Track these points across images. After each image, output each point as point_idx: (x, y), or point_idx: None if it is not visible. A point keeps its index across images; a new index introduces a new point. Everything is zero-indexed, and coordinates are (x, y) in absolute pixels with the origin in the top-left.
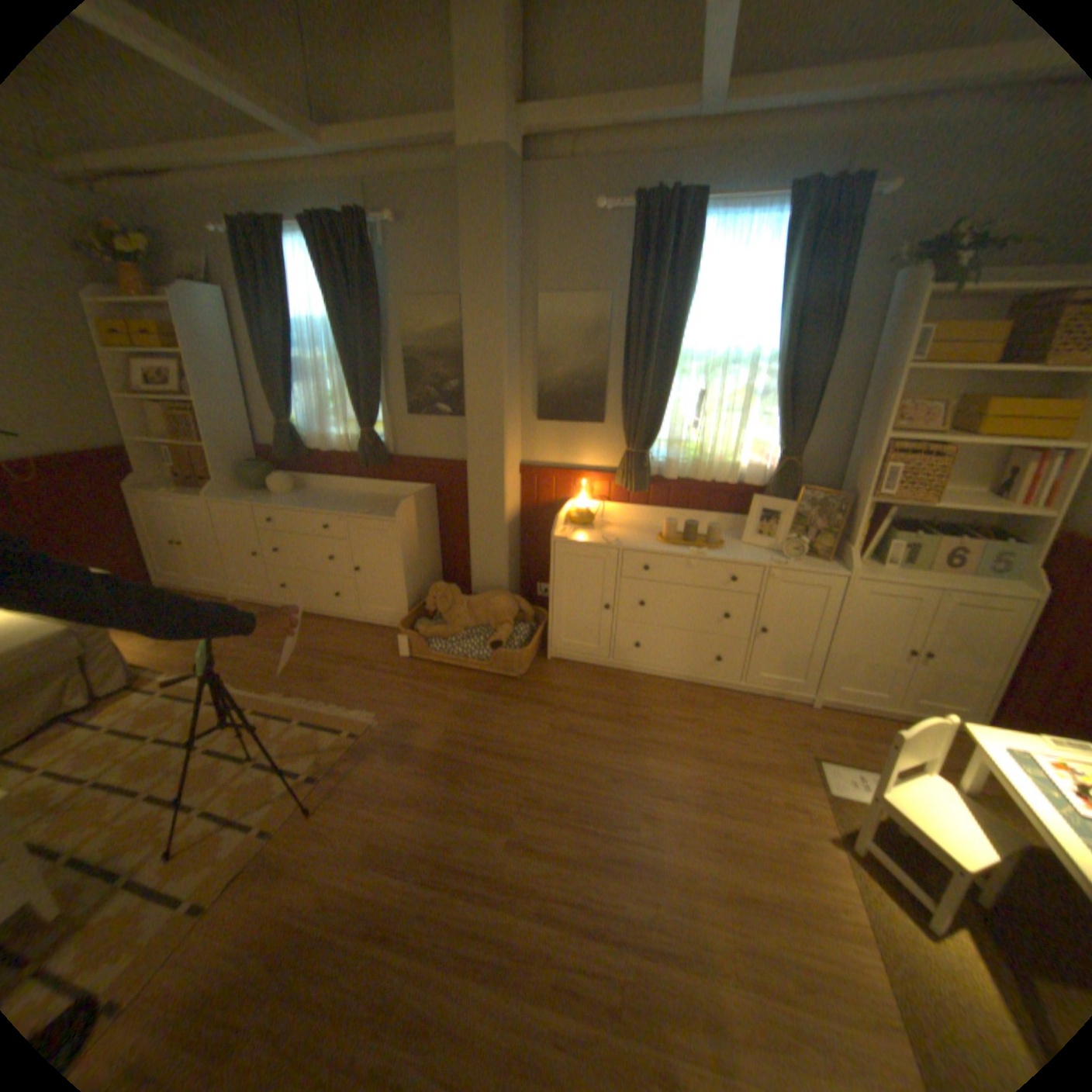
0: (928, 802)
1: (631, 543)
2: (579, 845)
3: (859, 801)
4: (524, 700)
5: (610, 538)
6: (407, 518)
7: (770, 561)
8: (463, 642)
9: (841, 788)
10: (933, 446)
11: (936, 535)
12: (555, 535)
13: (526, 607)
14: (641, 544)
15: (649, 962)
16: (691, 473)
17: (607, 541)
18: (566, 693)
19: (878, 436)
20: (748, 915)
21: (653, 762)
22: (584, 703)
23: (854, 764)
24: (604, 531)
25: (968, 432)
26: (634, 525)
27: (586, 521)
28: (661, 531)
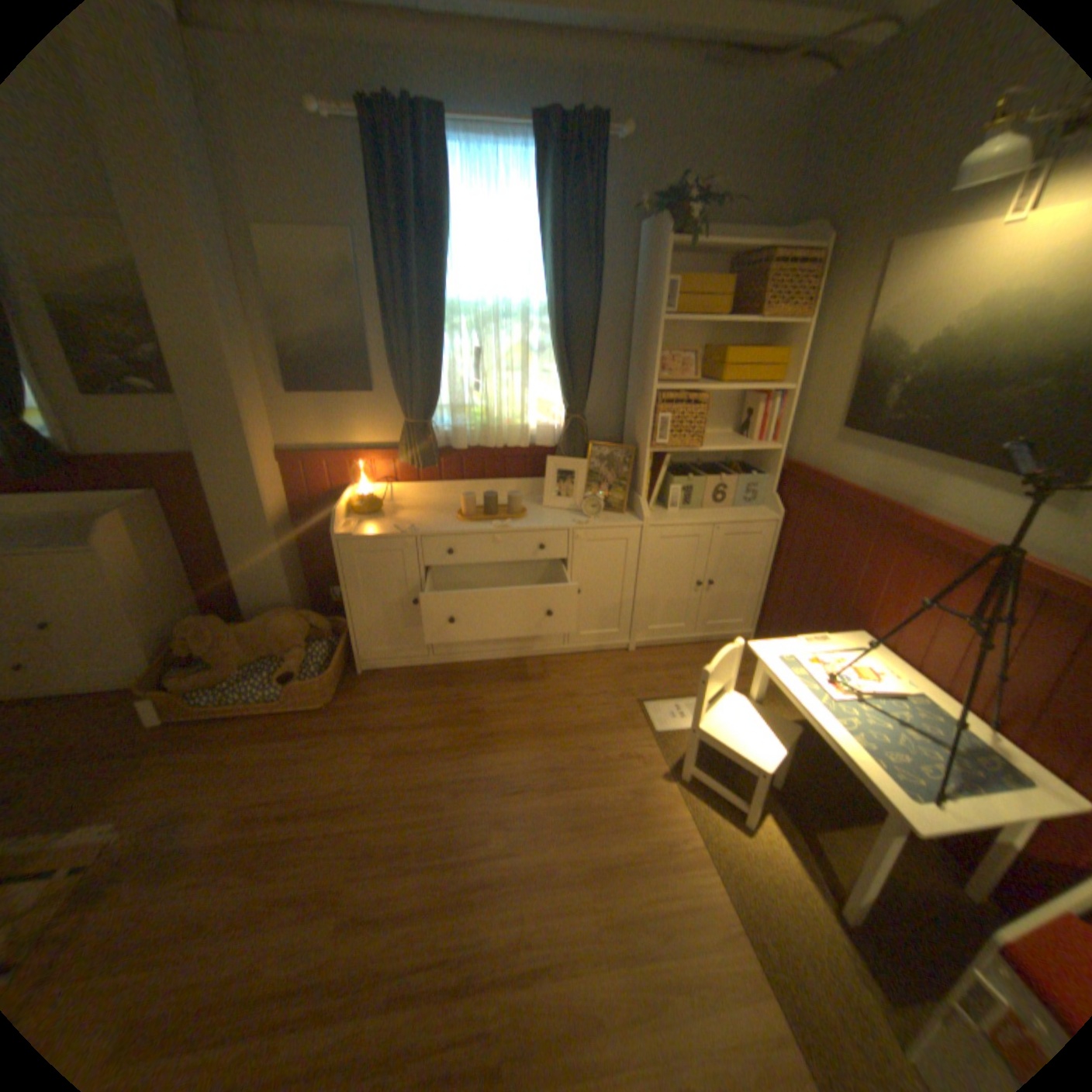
0: (731, 719)
1: (429, 527)
2: (426, 888)
3: (677, 728)
4: (334, 732)
5: (405, 524)
6: (114, 541)
7: (572, 522)
8: (239, 685)
9: (662, 721)
10: (690, 394)
11: (702, 476)
12: (337, 532)
13: (318, 620)
14: (440, 526)
15: (521, 989)
16: (481, 439)
17: (401, 528)
18: (386, 709)
19: (647, 388)
20: (606, 885)
21: (493, 757)
22: (408, 714)
23: (668, 695)
24: (397, 517)
25: (714, 380)
26: (430, 505)
27: (373, 508)
28: (460, 506)
